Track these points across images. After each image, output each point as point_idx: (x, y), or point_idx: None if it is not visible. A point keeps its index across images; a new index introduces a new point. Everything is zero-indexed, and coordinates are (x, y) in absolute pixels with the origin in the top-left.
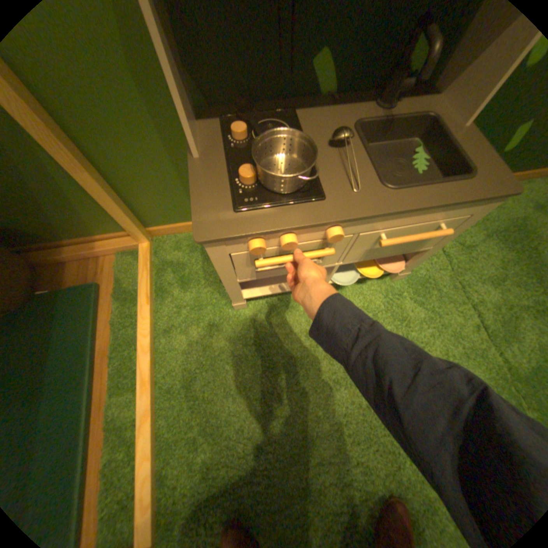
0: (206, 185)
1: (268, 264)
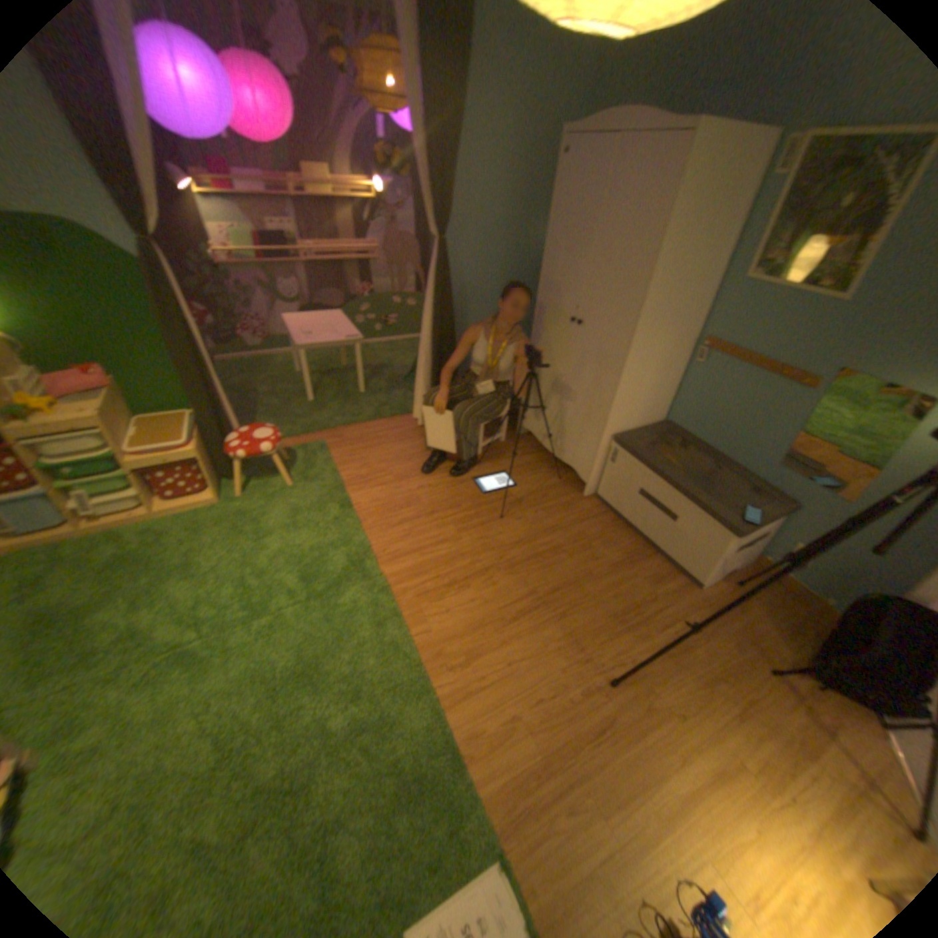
0: None
1: None
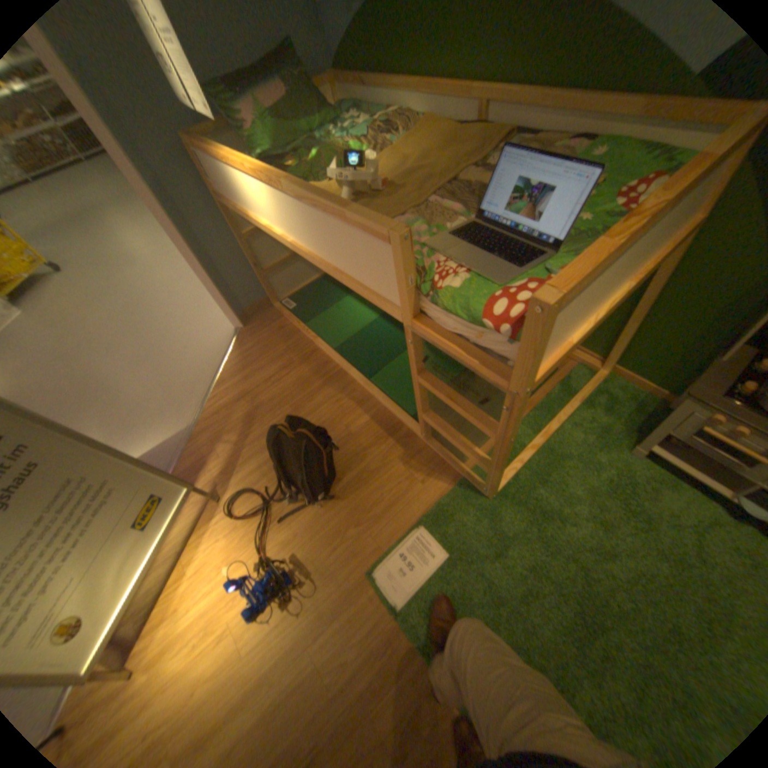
0: (716, 376)
1: (711, 435)
